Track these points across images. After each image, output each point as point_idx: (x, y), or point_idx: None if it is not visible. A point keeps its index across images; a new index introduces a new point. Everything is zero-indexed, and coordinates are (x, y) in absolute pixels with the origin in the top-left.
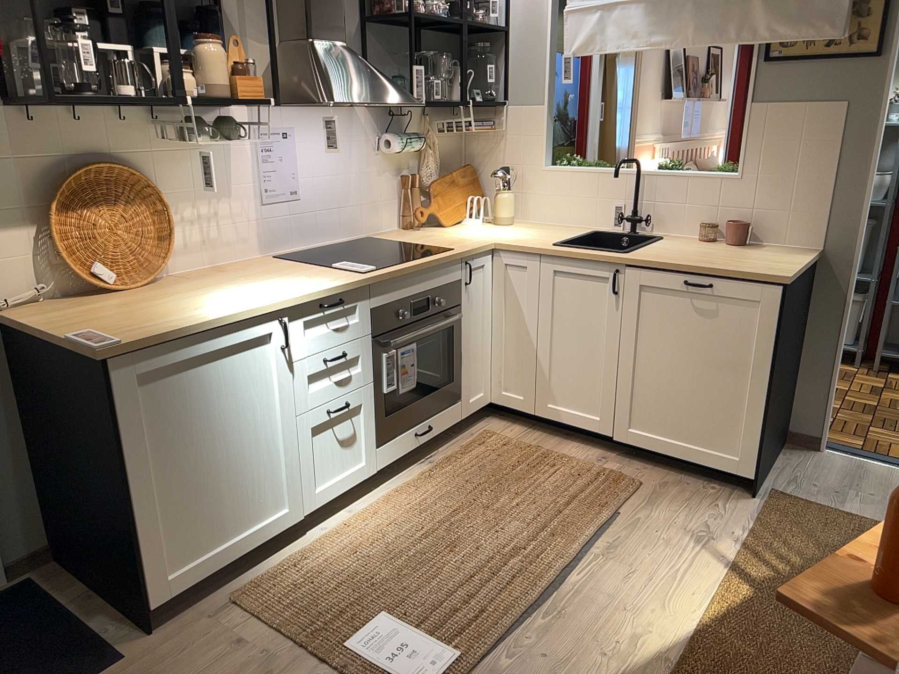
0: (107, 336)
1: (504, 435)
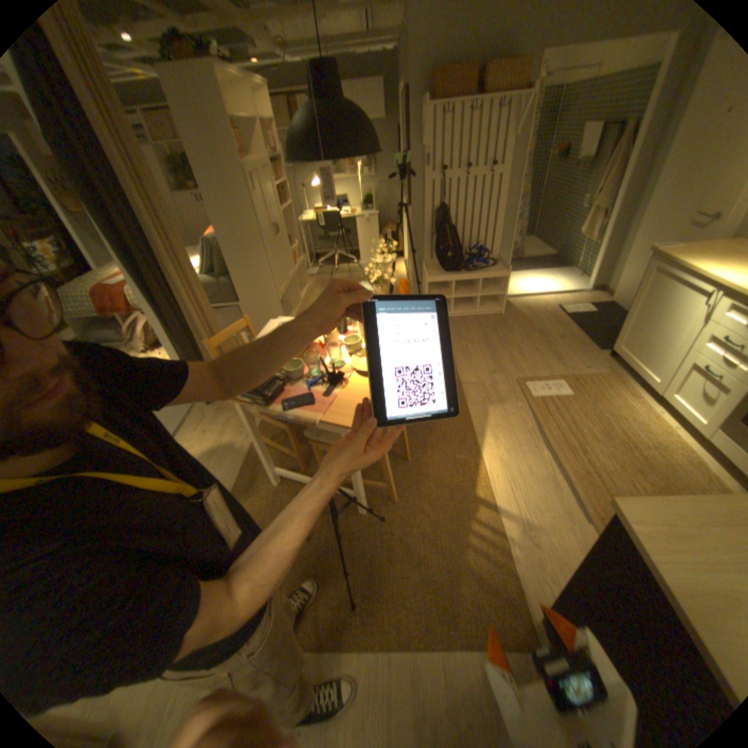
0: (666, 247)
1: None
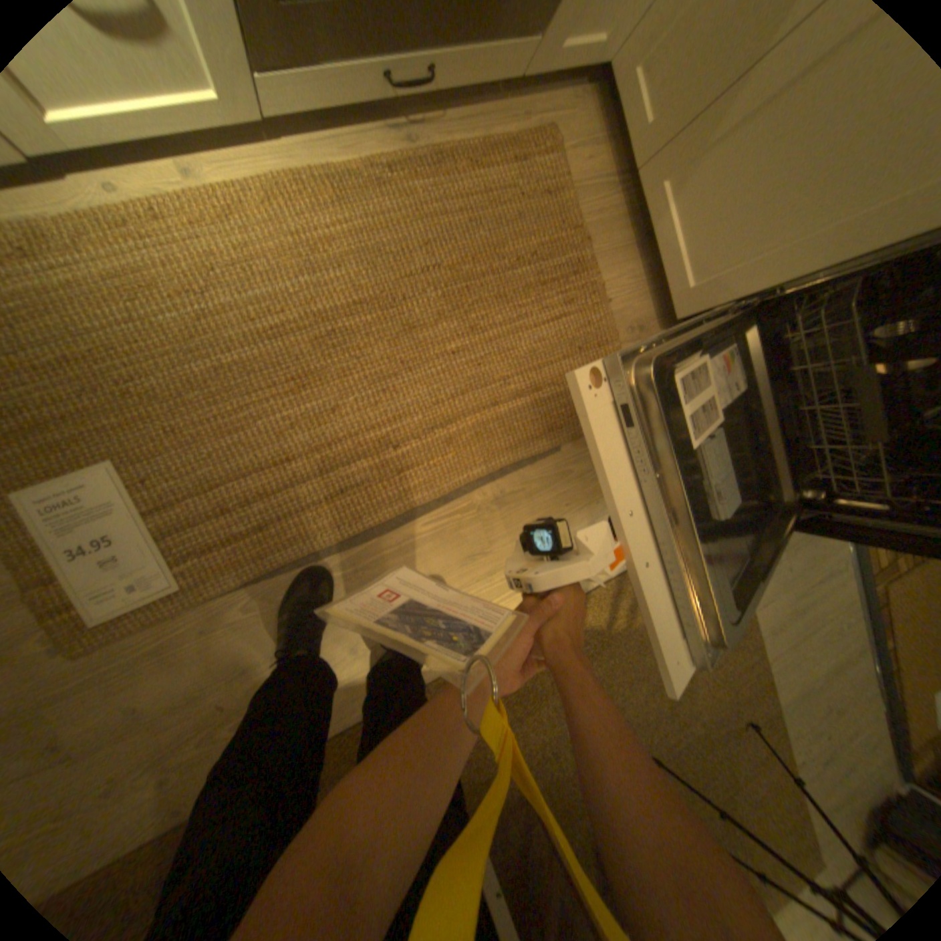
0: None
1: (569, 158)
